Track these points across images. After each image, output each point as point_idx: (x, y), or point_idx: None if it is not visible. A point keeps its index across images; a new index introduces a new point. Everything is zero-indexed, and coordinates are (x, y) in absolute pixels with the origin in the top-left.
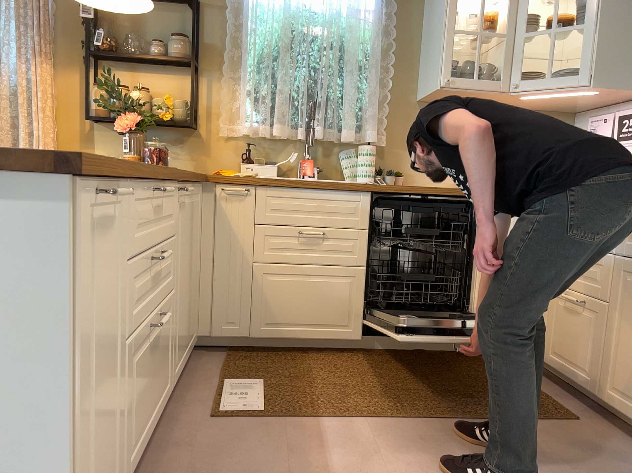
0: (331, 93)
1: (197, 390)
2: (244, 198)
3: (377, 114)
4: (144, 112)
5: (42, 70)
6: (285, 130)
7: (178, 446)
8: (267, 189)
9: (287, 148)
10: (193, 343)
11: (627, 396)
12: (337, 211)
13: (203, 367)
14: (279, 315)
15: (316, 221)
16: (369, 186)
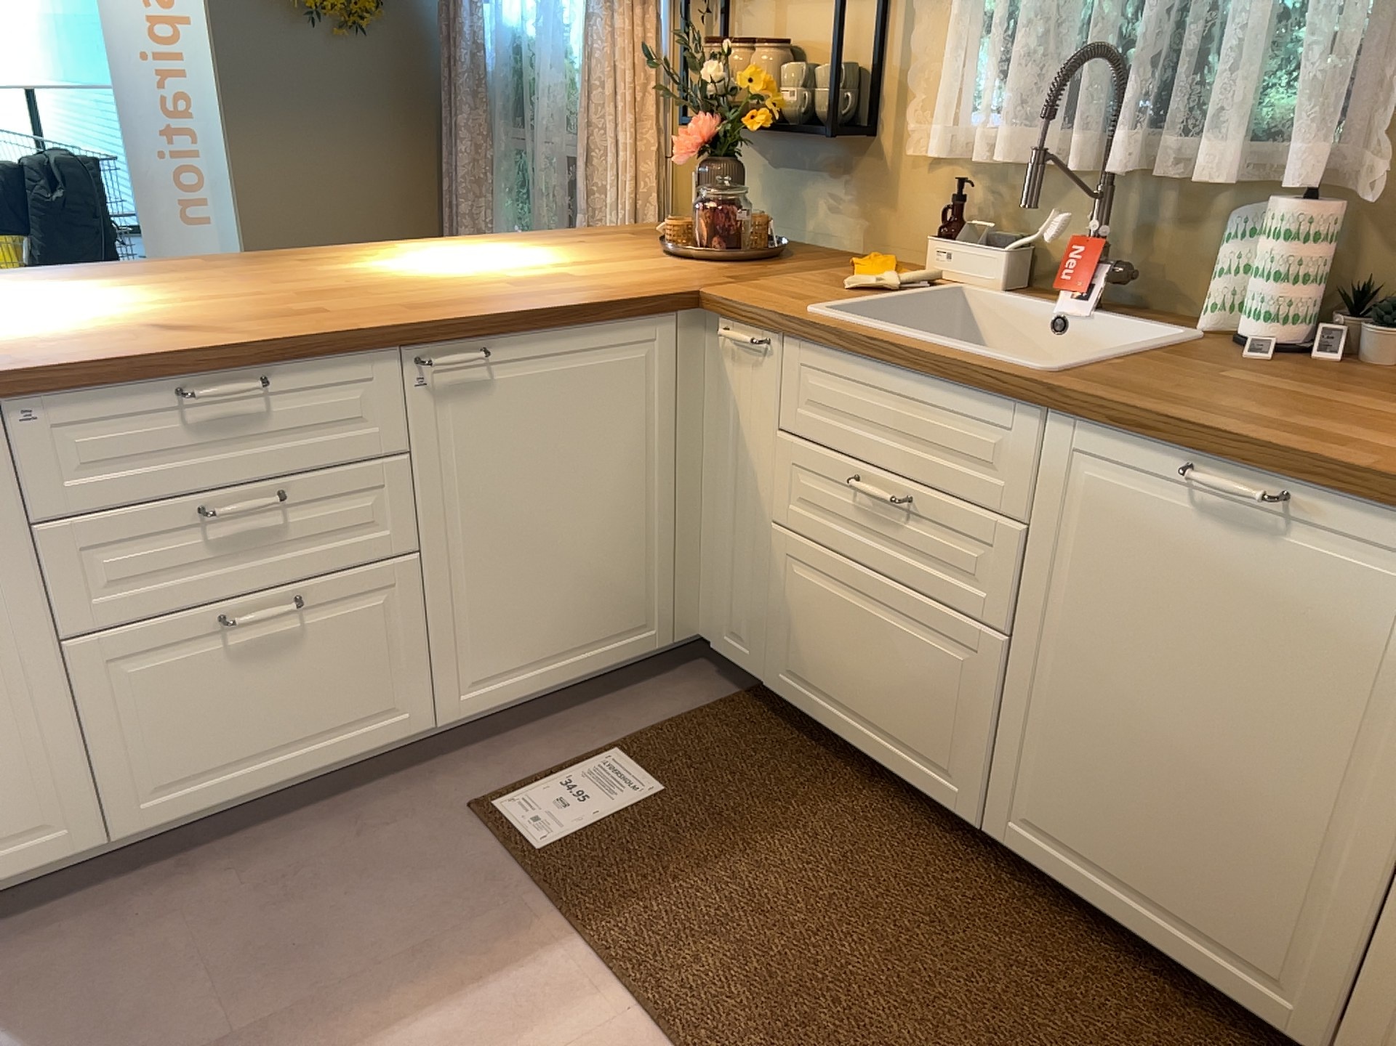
0: (1196, 5)
1: (554, 743)
2: (763, 359)
3: (1393, 68)
4: (723, 113)
5: (627, 23)
6: (1027, 148)
7: (363, 821)
8: (803, 347)
9: (1067, 199)
10: (630, 647)
11: None
12: (949, 448)
13: (648, 703)
14: (812, 664)
15: (898, 459)
16: (1032, 390)
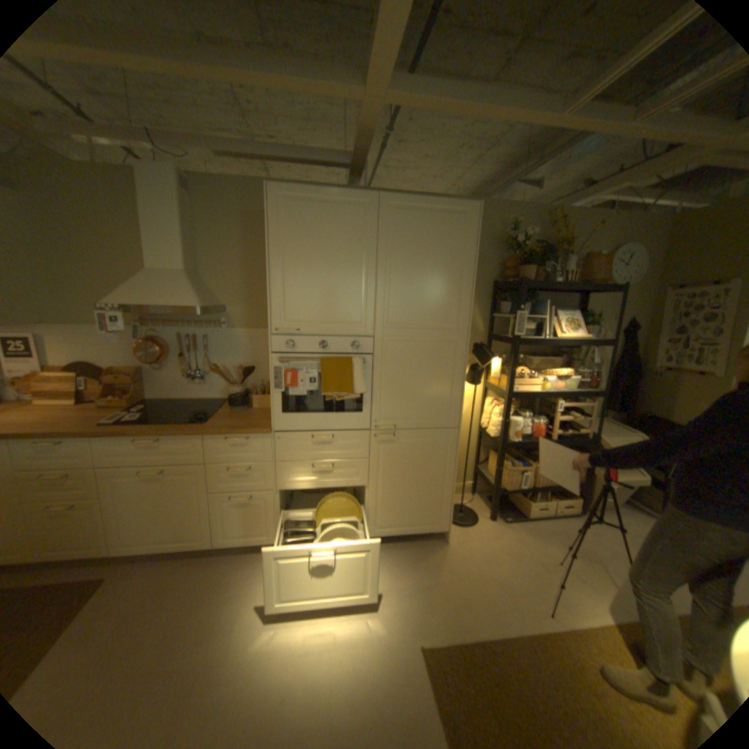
0: None
1: None
2: None
3: None
4: None
5: None
6: None
7: None
8: None
9: None
10: None
11: (133, 545)
12: None
13: None
14: None
15: None
16: None
